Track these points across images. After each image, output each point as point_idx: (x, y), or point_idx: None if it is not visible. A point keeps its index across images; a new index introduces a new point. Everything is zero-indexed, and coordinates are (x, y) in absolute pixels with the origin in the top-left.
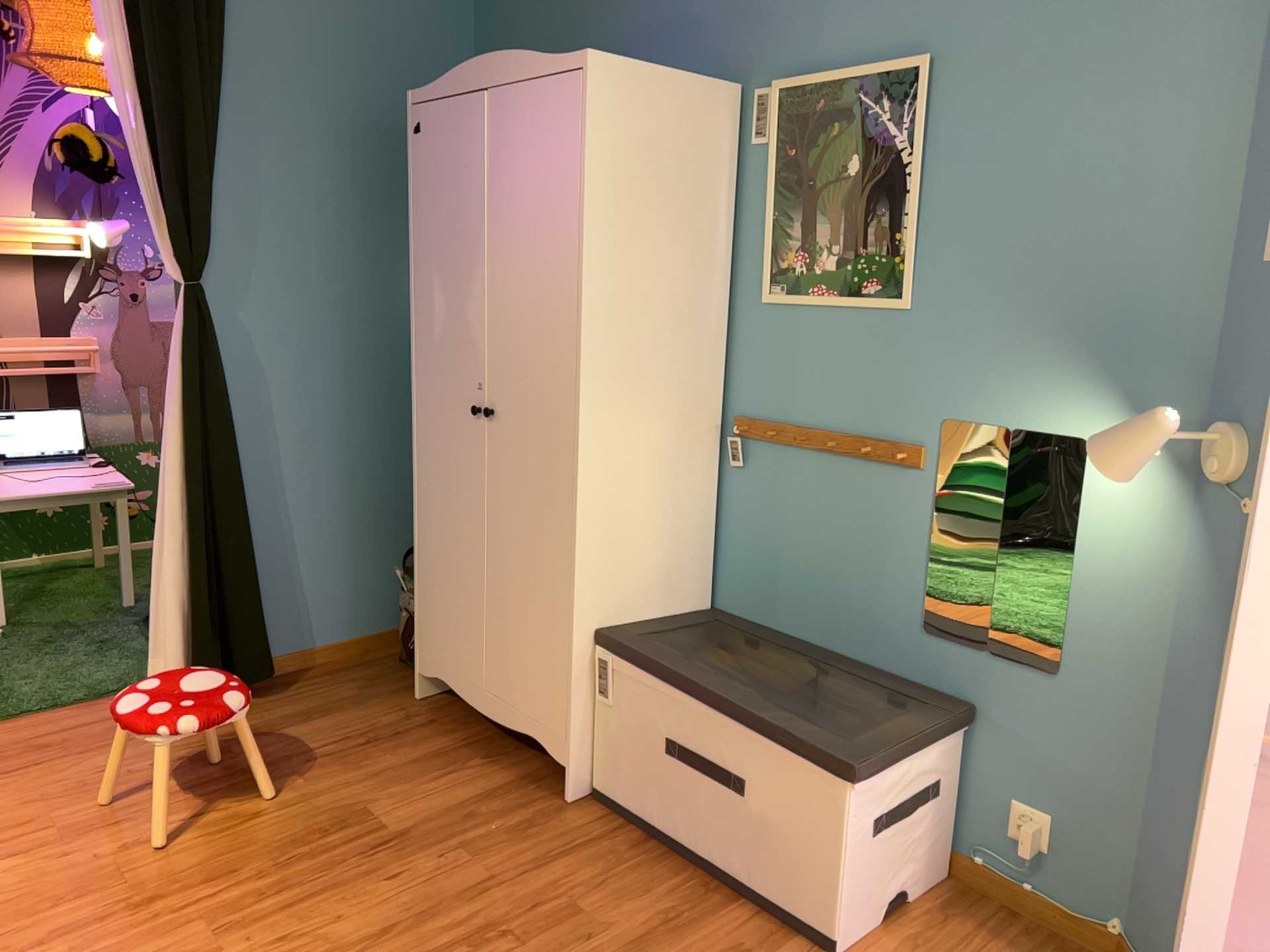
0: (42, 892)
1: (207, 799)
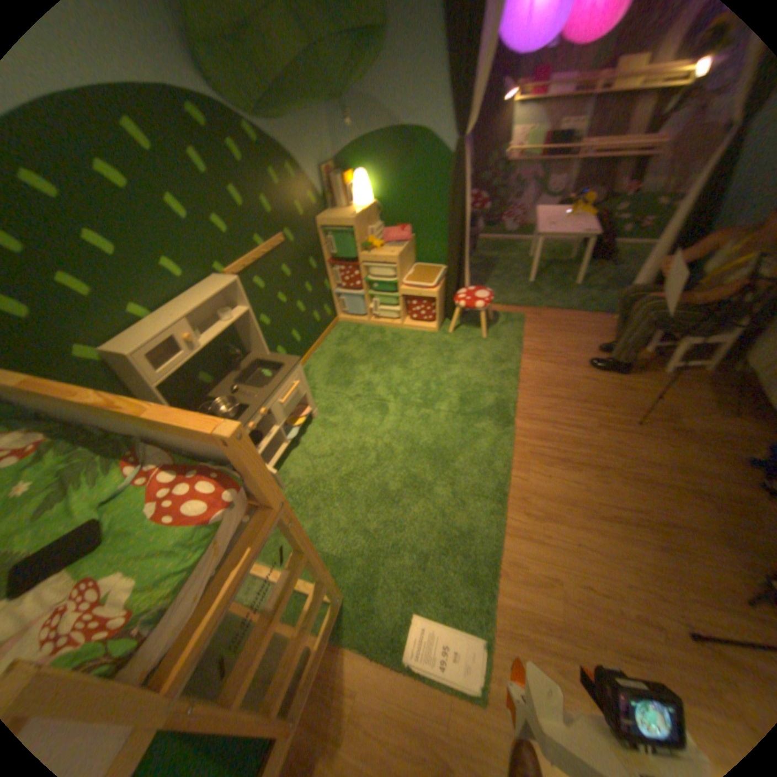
0: (555, 381)
1: (618, 374)
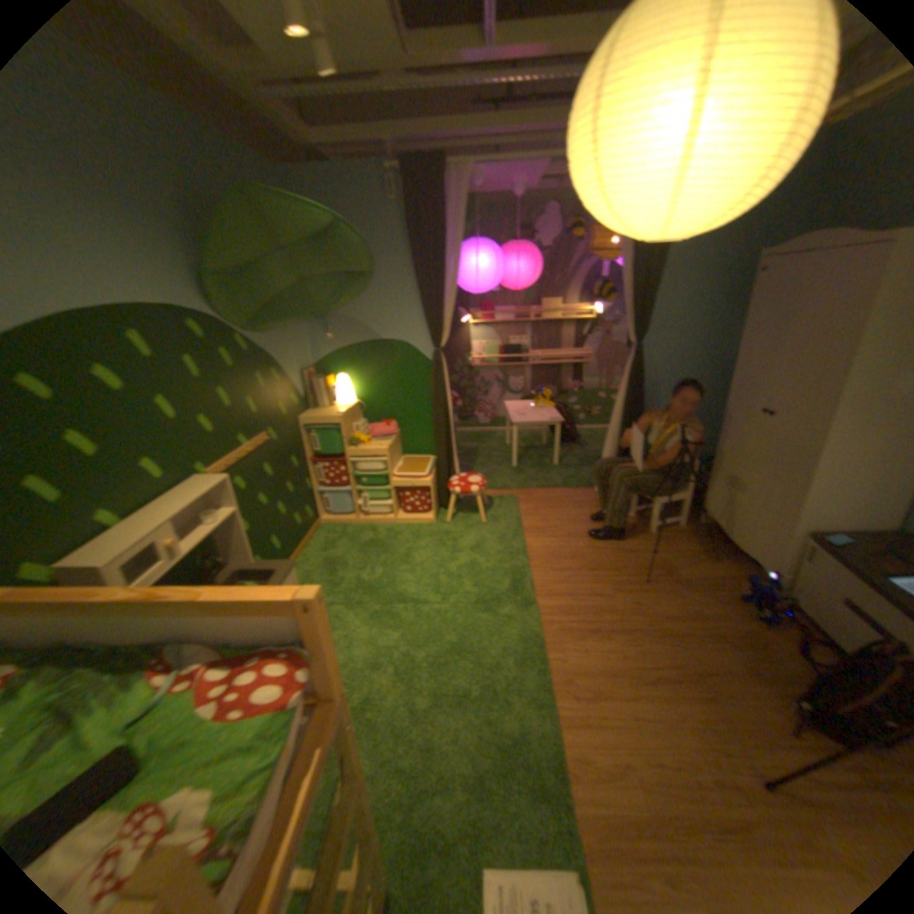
0: (561, 554)
1: (612, 540)
